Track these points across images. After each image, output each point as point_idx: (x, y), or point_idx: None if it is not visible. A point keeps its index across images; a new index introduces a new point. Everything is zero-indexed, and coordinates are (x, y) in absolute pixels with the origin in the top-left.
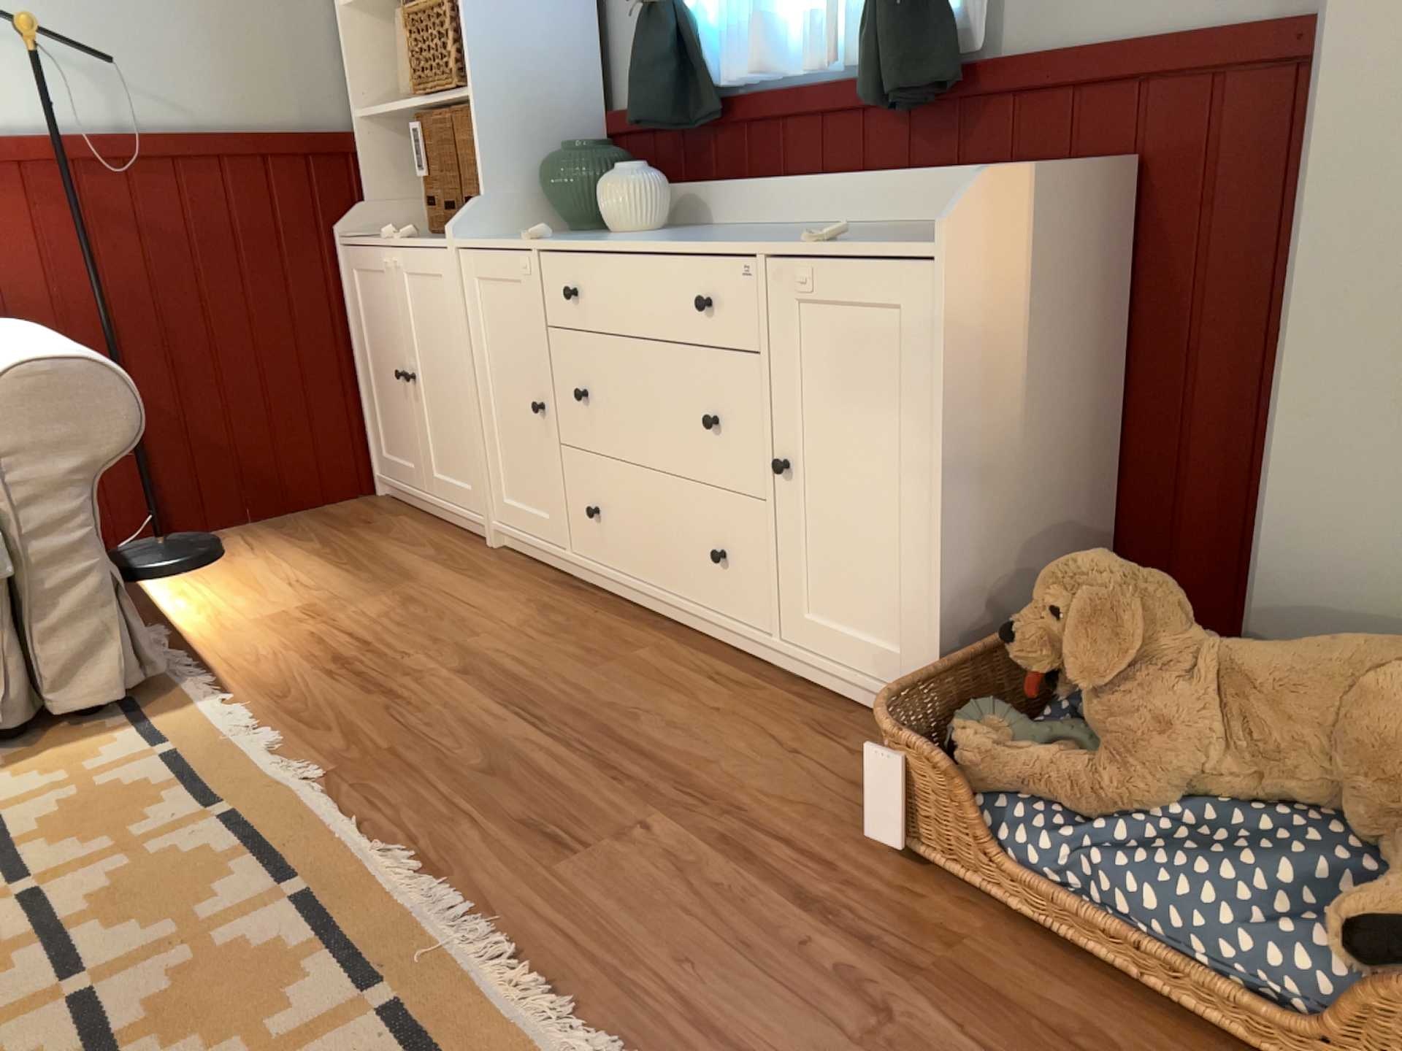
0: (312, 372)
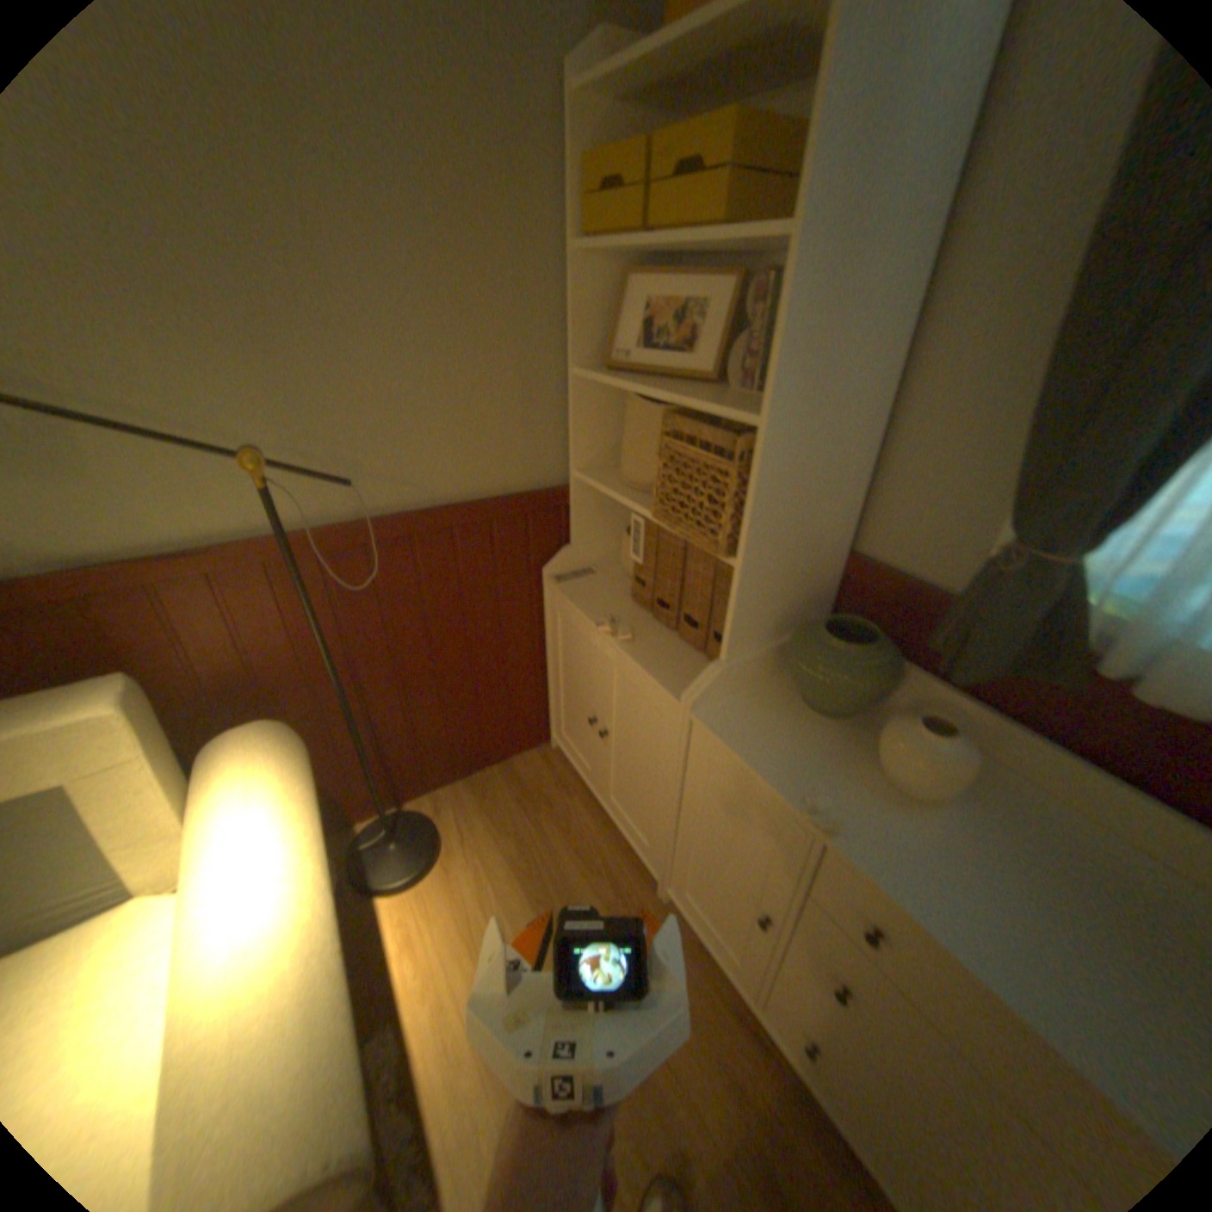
0: (514, 673)
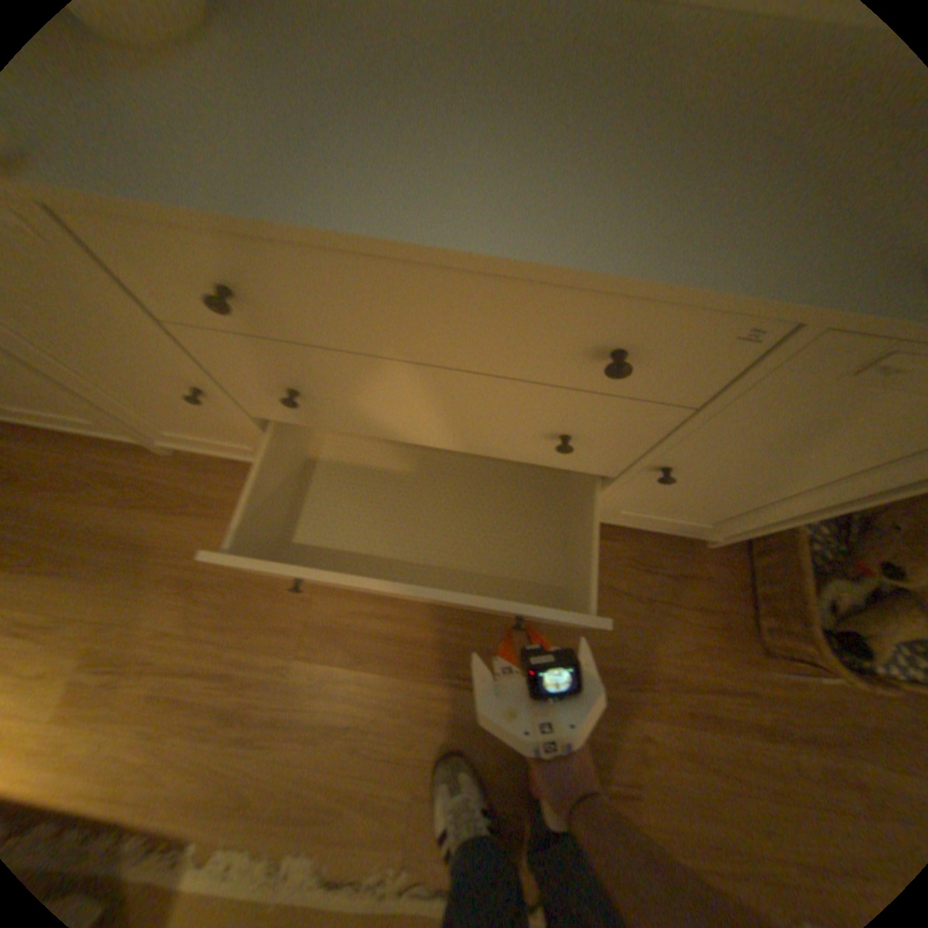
0: None
